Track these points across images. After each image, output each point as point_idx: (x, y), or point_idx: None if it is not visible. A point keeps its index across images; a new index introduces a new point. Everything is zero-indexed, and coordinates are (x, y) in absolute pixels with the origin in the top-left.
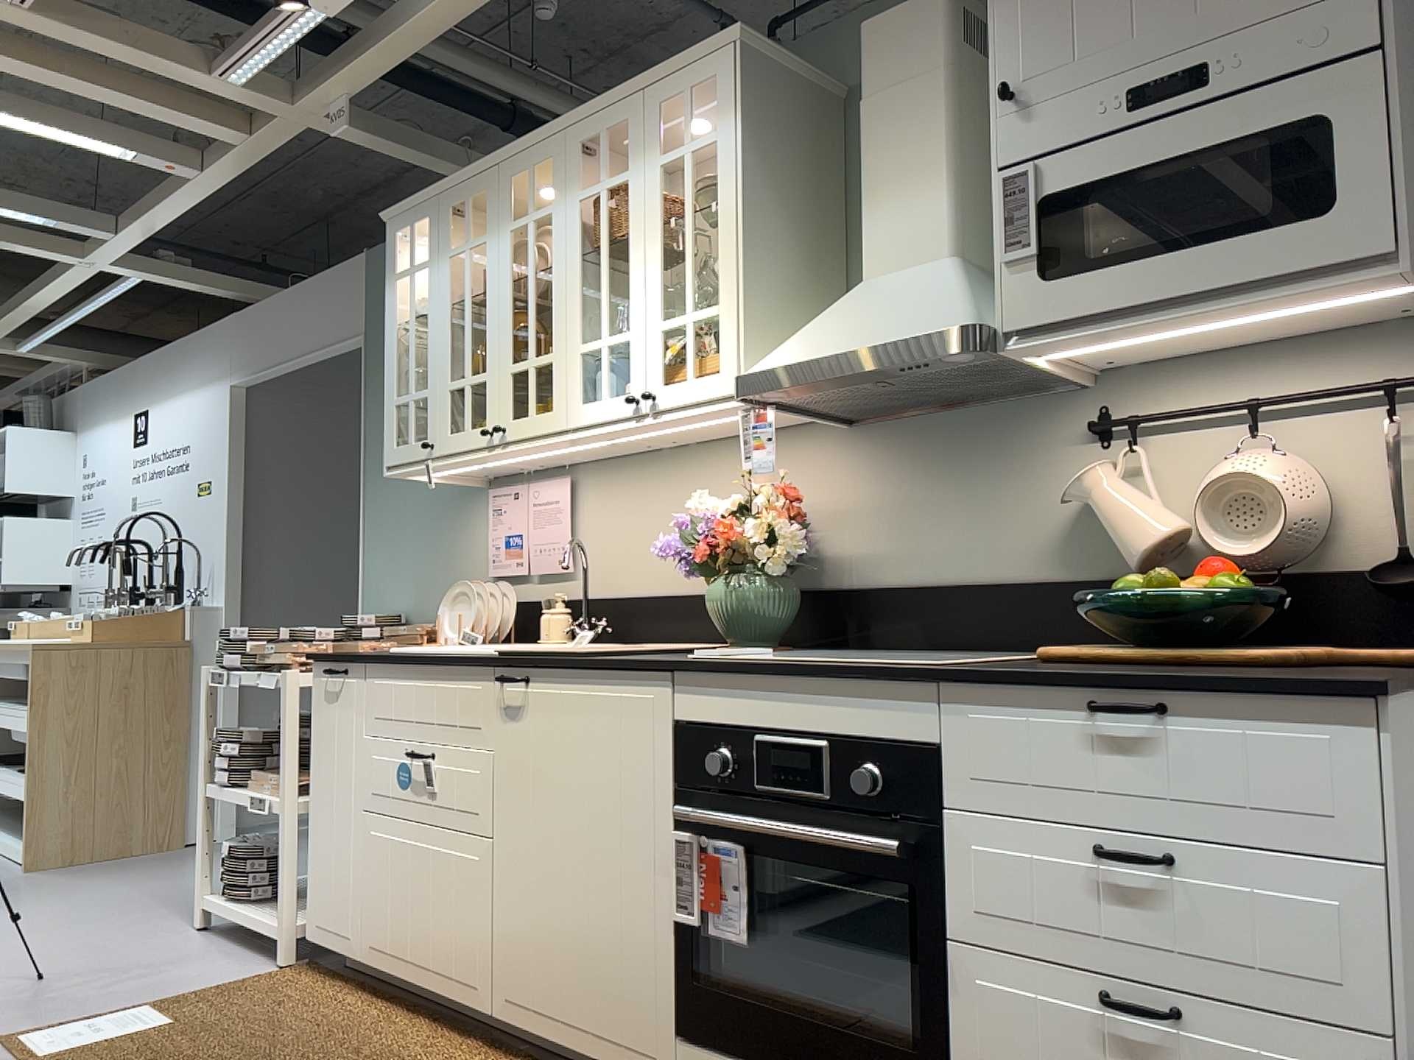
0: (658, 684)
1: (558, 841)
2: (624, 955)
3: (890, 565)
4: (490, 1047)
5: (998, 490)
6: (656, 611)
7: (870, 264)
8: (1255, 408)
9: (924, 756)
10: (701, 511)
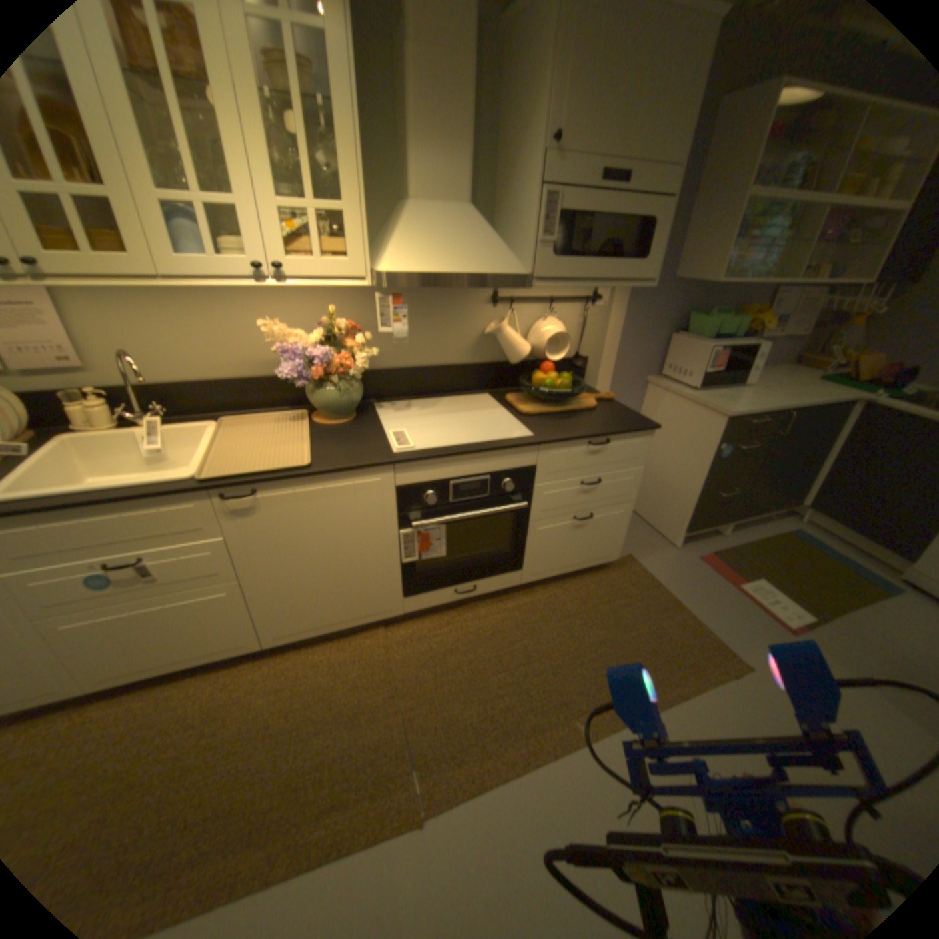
0: (385, 472)
1: (309, 562)
2: (369, 587)
3: (390, 359)
4: (257, 661)
5: (447, 324)
6: (208, 393)
7: (418, 190)
8: (551, 301)
9: (528, 471)
10: (275, 336)
